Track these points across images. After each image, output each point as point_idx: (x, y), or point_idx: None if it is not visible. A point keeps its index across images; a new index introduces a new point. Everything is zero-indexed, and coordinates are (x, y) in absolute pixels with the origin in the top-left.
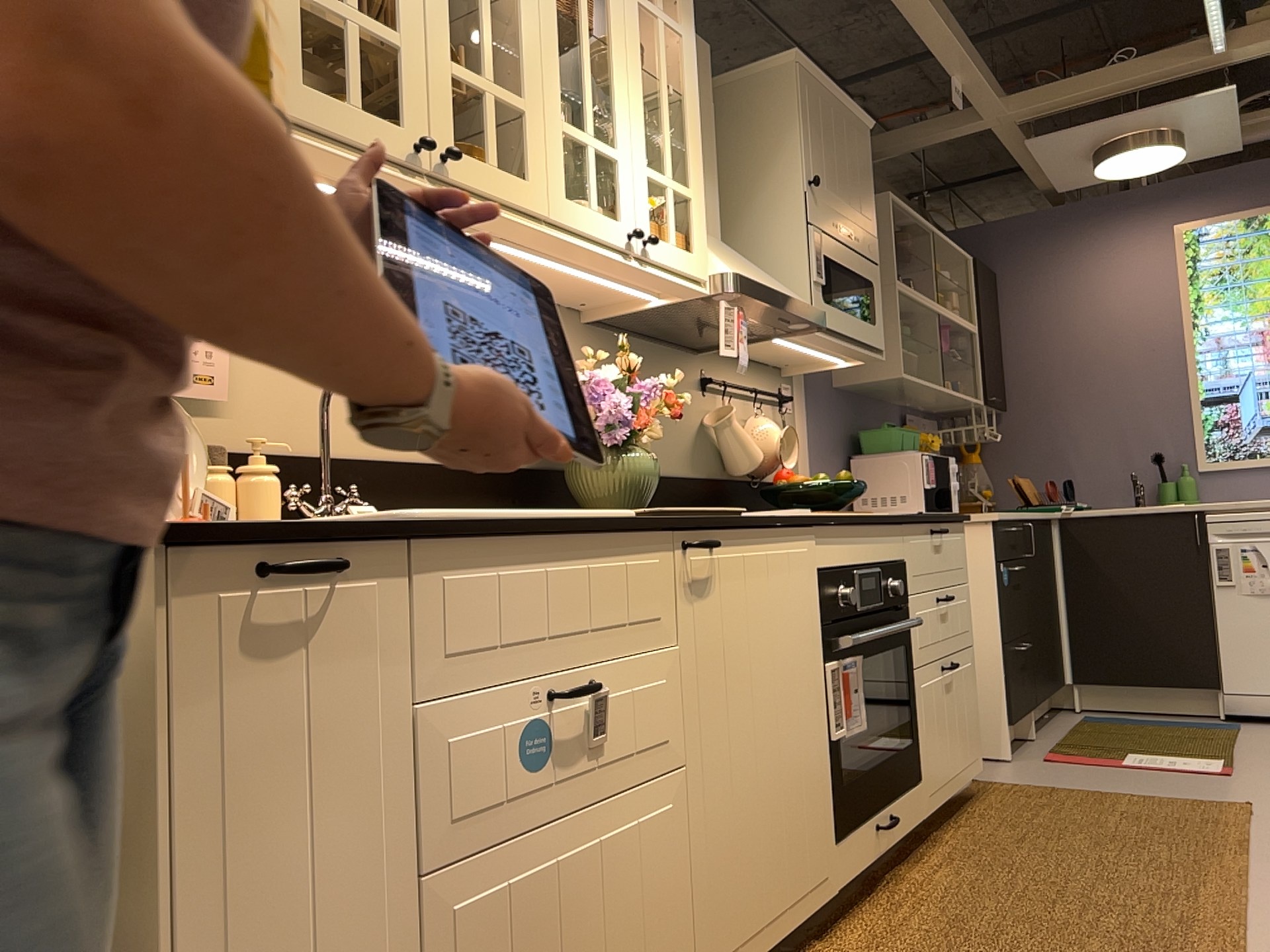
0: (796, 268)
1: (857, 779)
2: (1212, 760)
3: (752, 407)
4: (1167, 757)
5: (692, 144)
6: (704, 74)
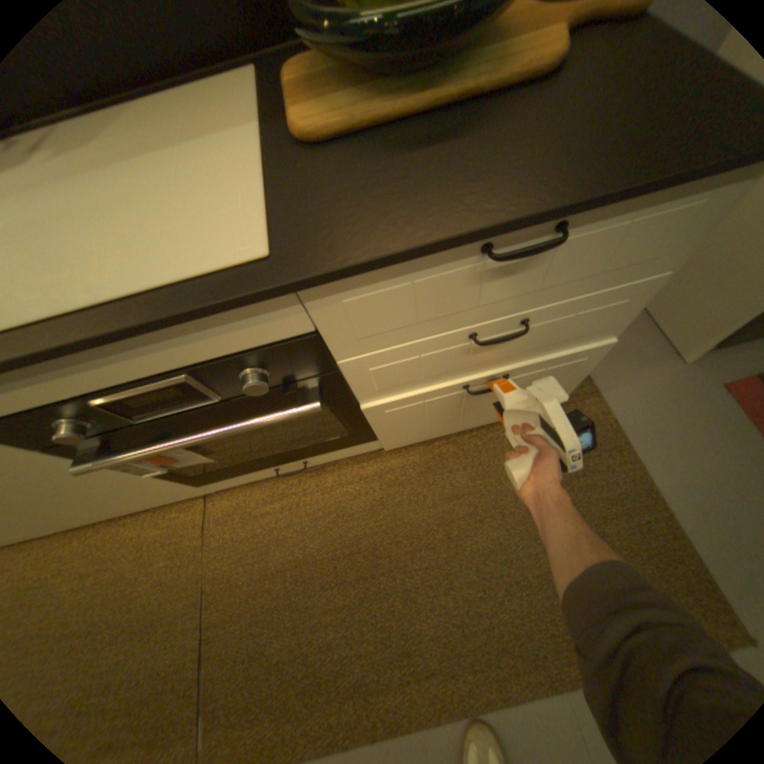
0: None
1: (218, 470)
2: None
3: None
4: None
5: None
6: None
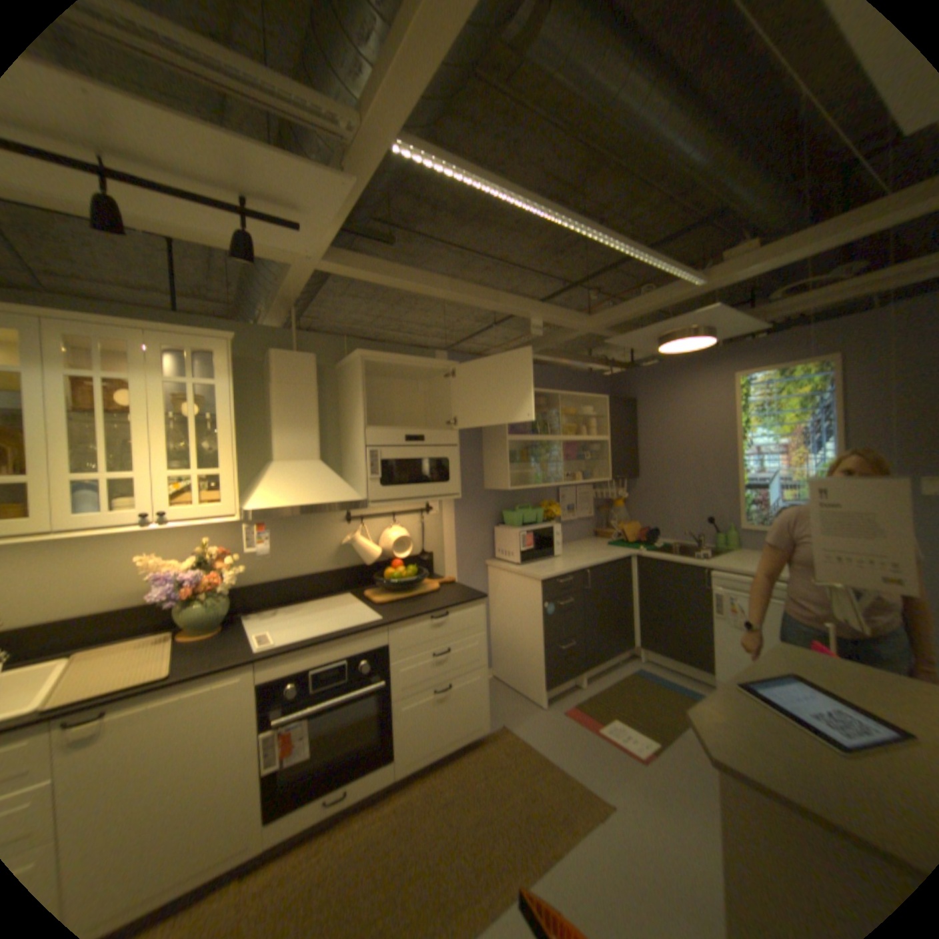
0: (362, 470)
1: (296, 784)
2: (653, 745)
3: (393, 520)
4: (631, 733)
5: (222, 442)
6: (304, 371)
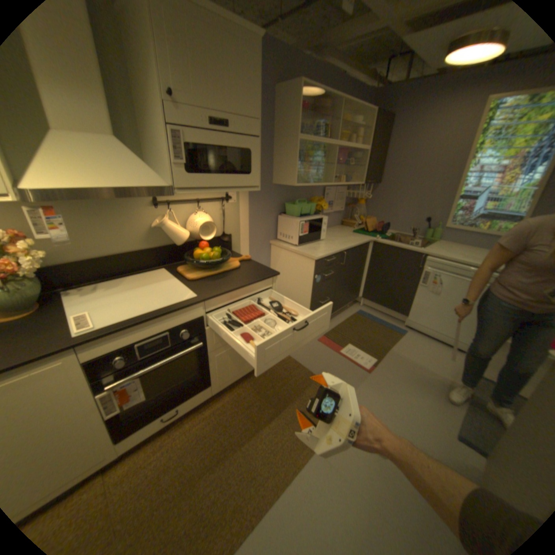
0: (164, 152)
1: (137, 417)
2: (373, 360)
3: (197, 207)
4: (359, 352)
5: None
6: None
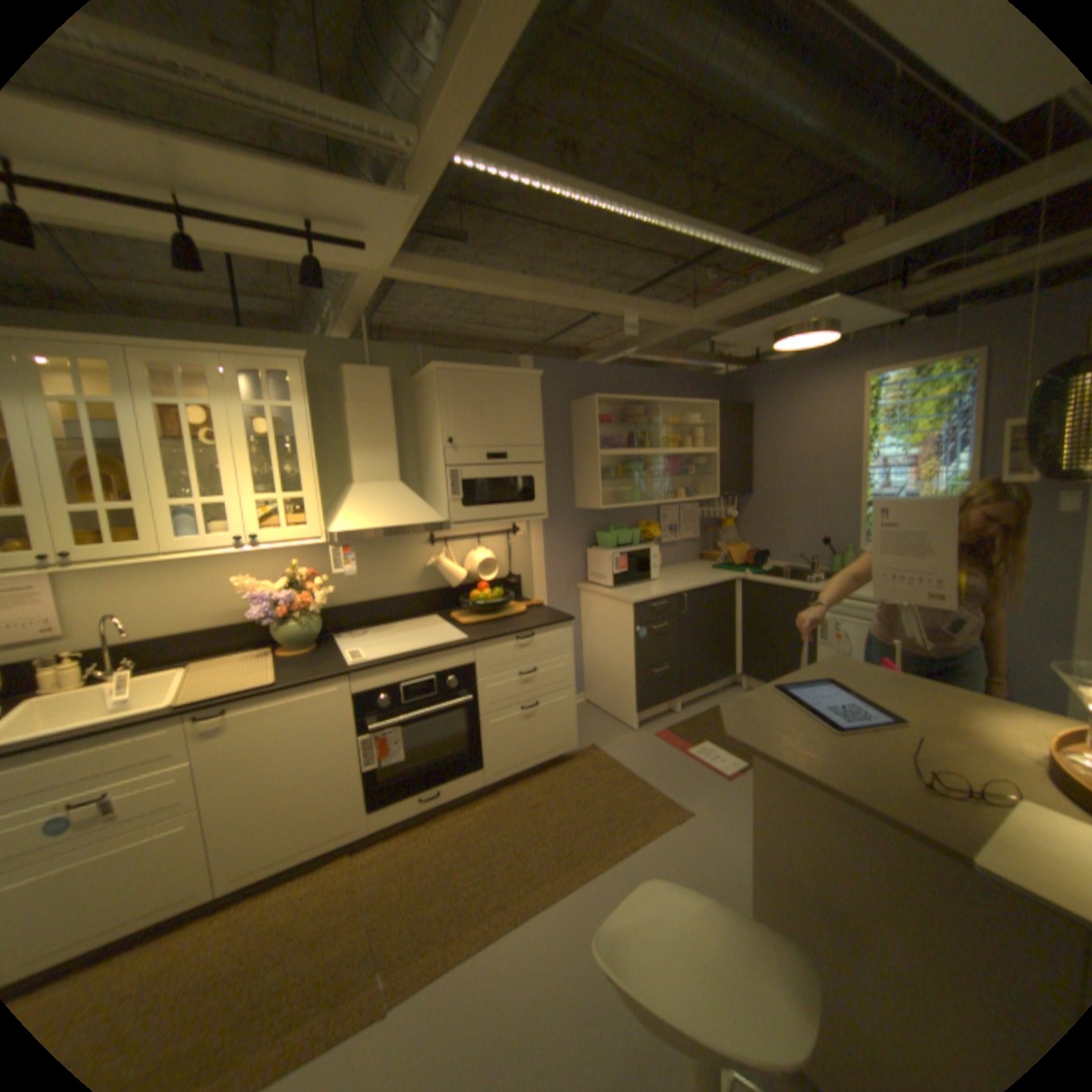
0: (443, 492)
1: (394, 784)
2: (741, 765)
3: (478, 543)
4: (720, 754)
5: (303, 467)
6: (380, 389)
